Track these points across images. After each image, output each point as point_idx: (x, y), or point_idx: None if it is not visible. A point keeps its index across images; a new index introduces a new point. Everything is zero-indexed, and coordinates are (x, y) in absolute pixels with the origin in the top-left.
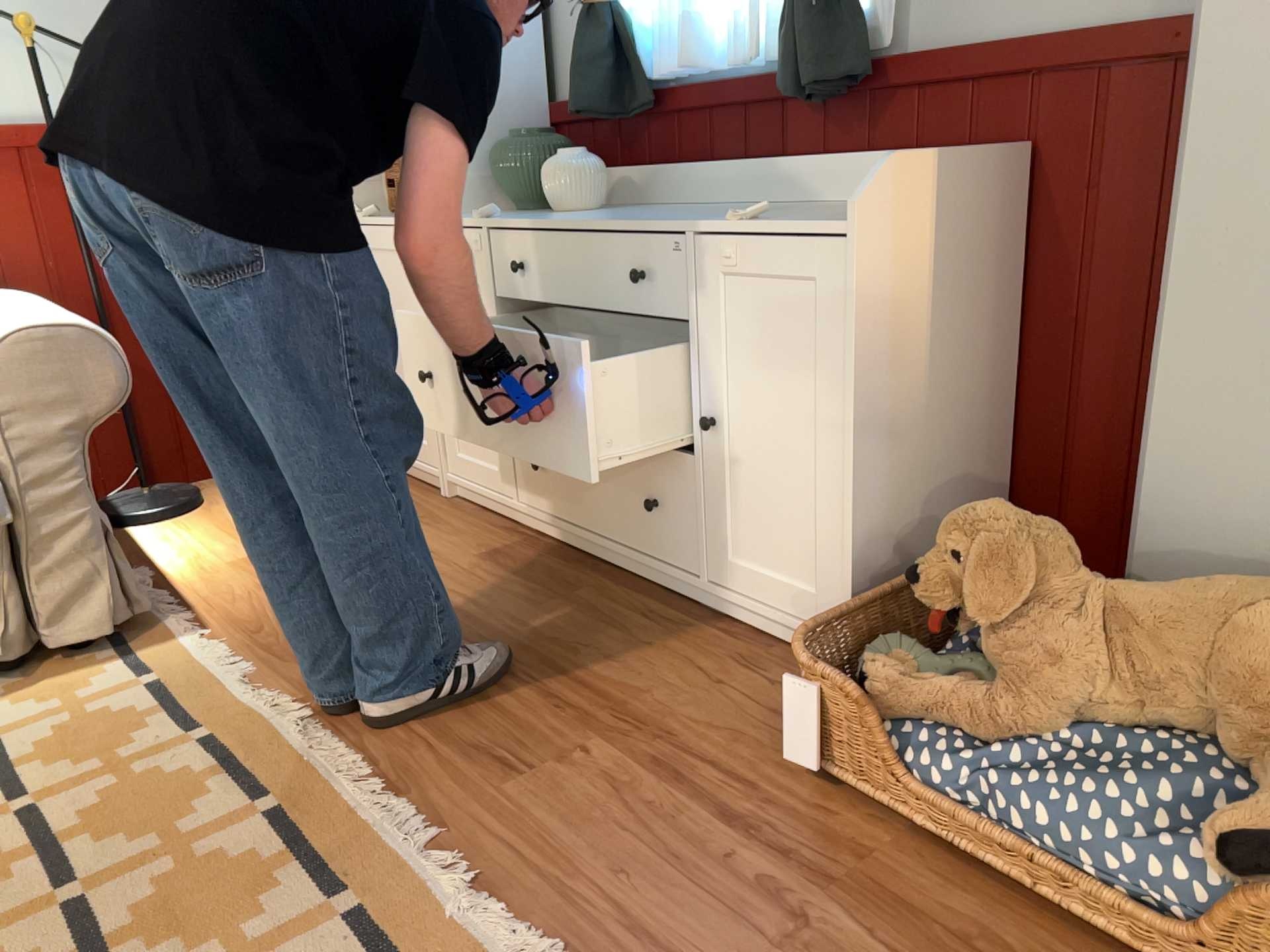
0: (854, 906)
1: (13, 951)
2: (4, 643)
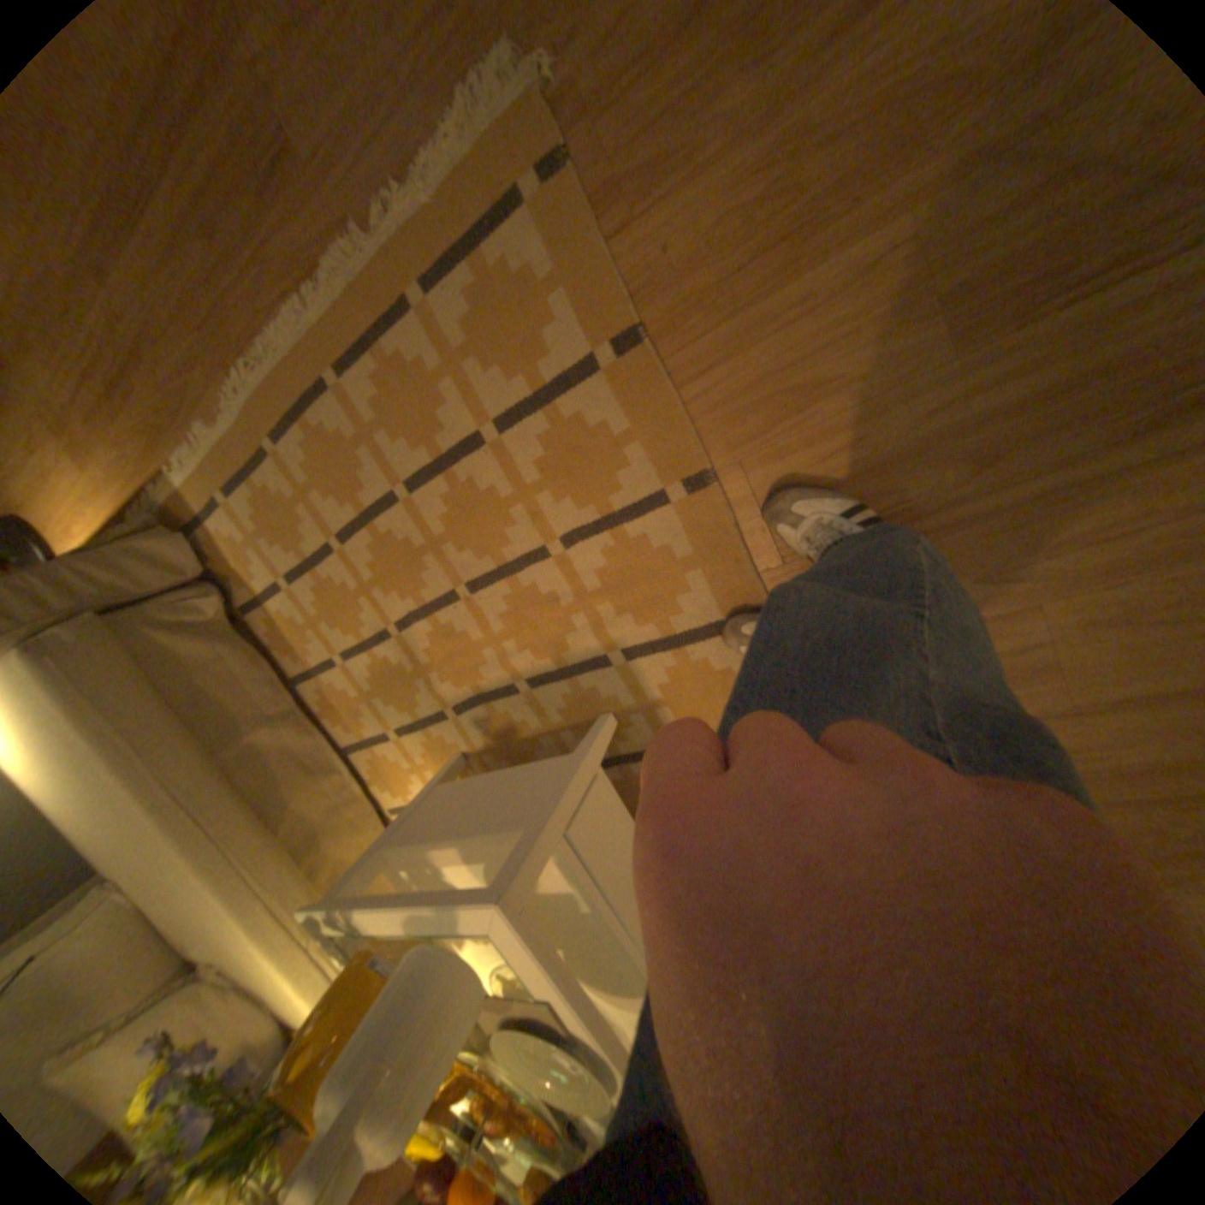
0: None
1: (435, 507)
2: (202, 595)
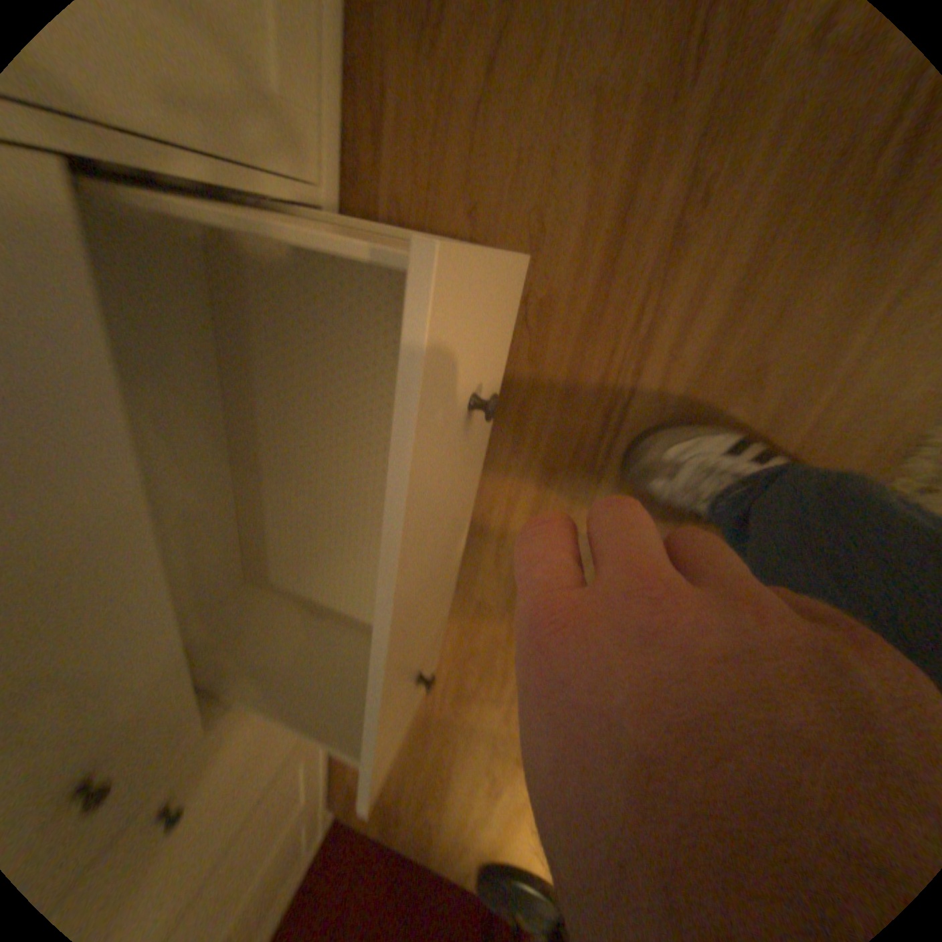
0: None
1: None
2: None
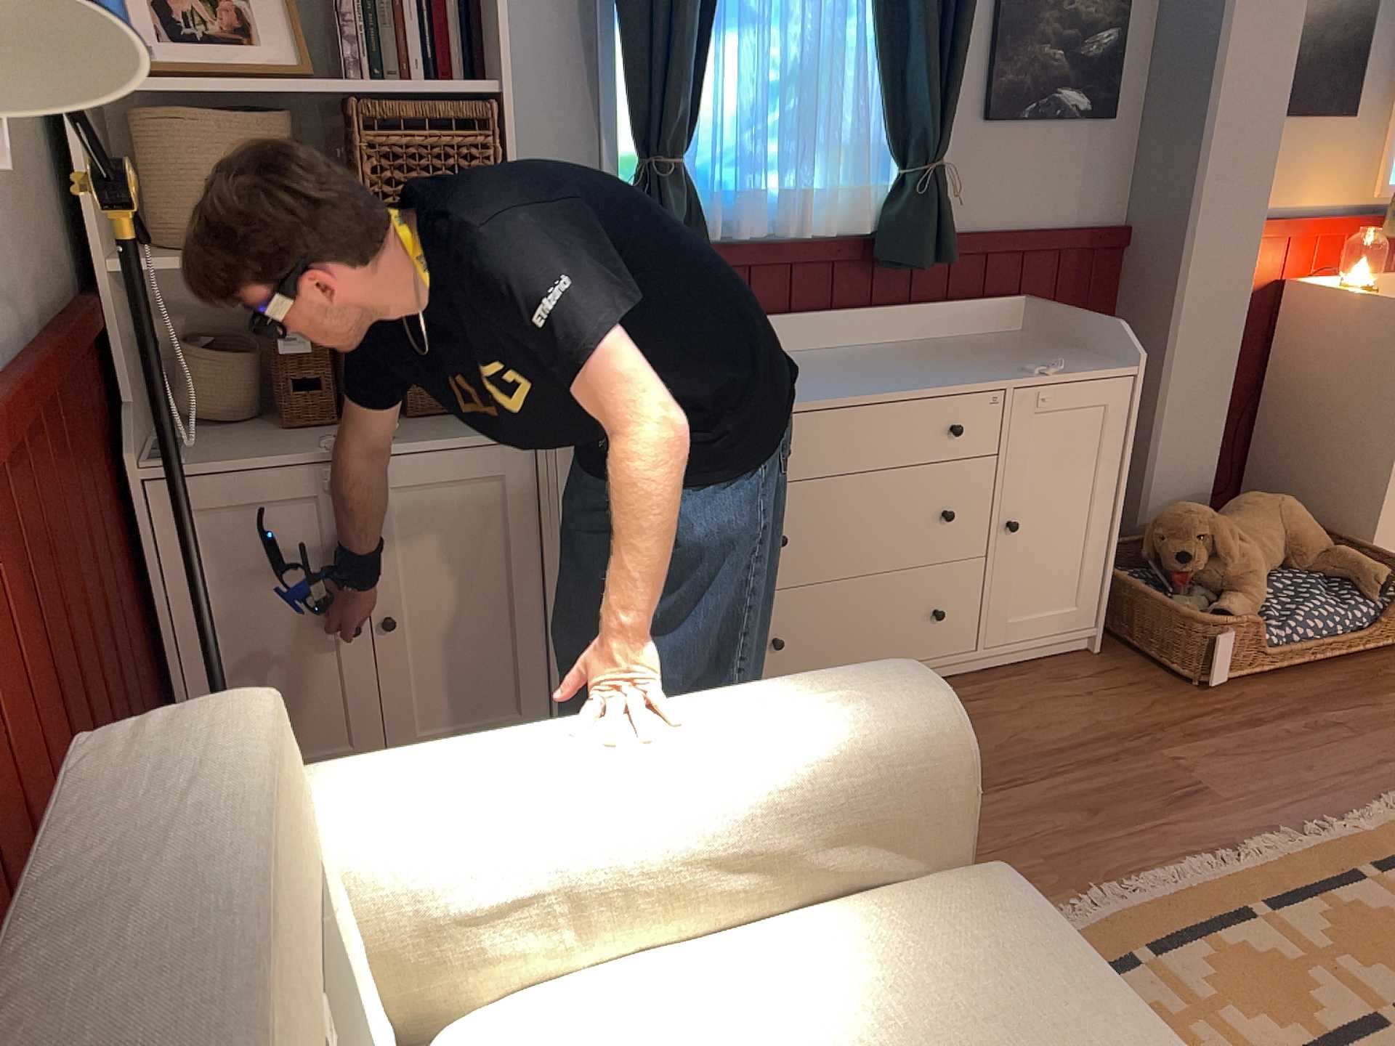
0: (1323, 709)
1: None
2: None
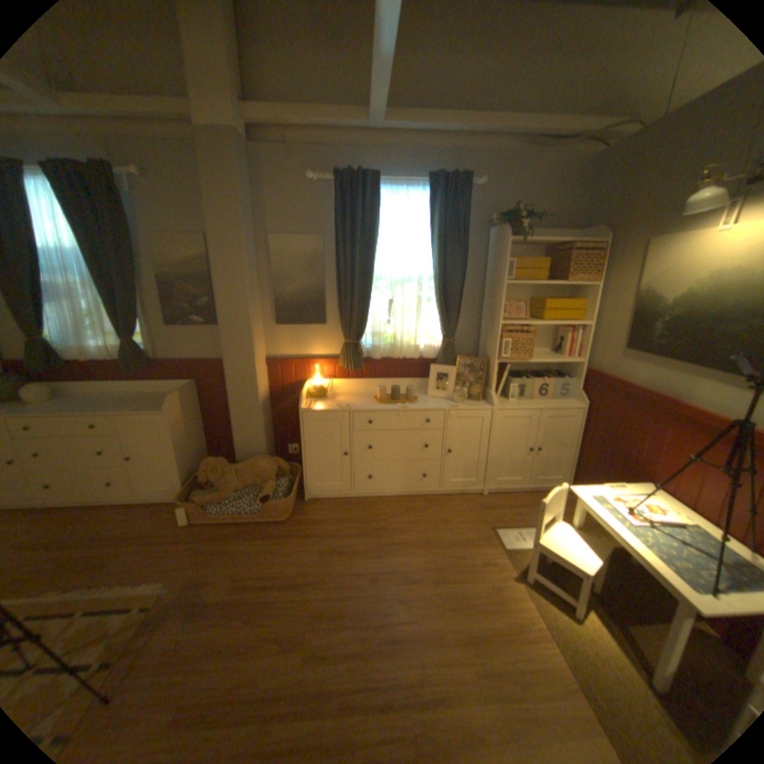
0: (205, 543)
1: None
2: None
